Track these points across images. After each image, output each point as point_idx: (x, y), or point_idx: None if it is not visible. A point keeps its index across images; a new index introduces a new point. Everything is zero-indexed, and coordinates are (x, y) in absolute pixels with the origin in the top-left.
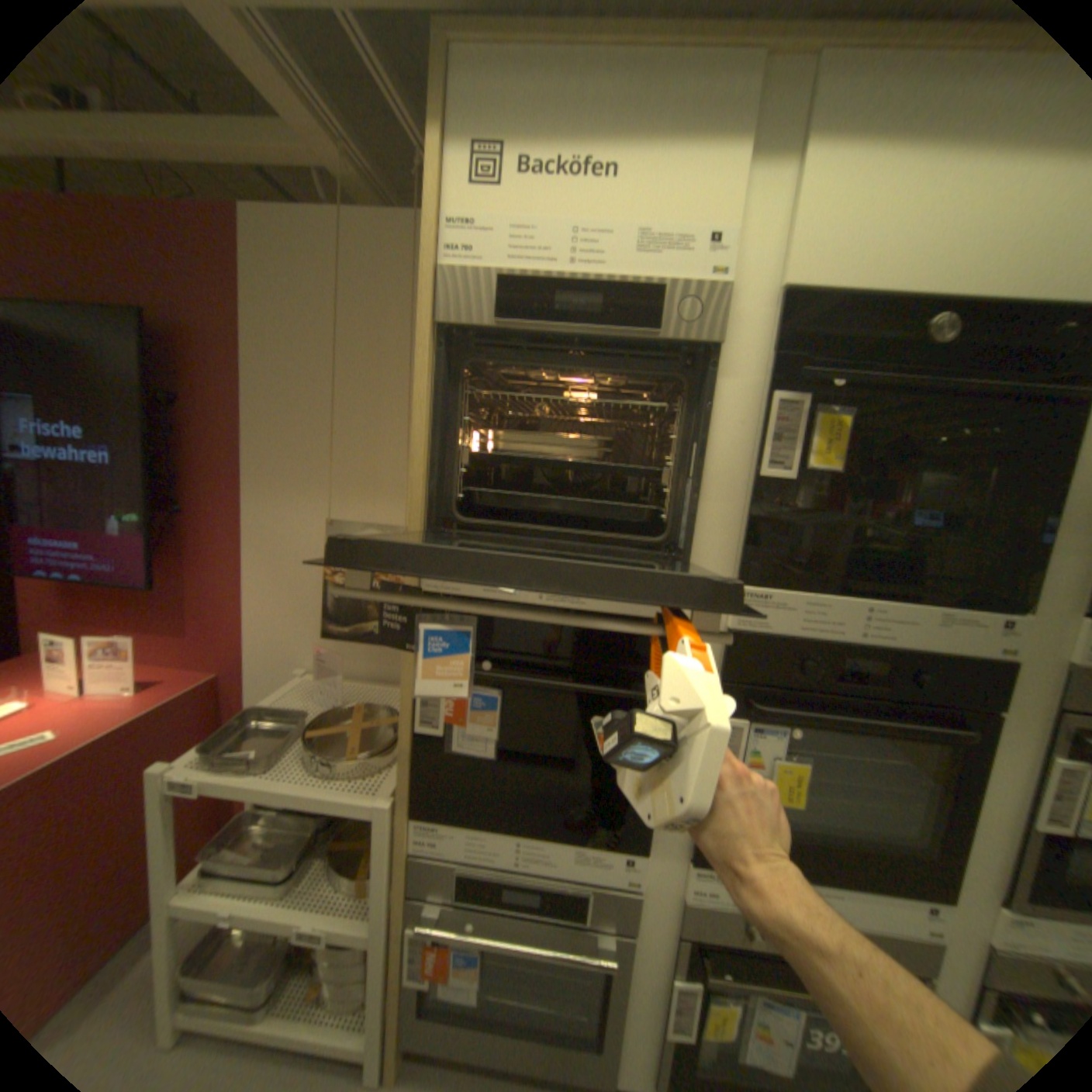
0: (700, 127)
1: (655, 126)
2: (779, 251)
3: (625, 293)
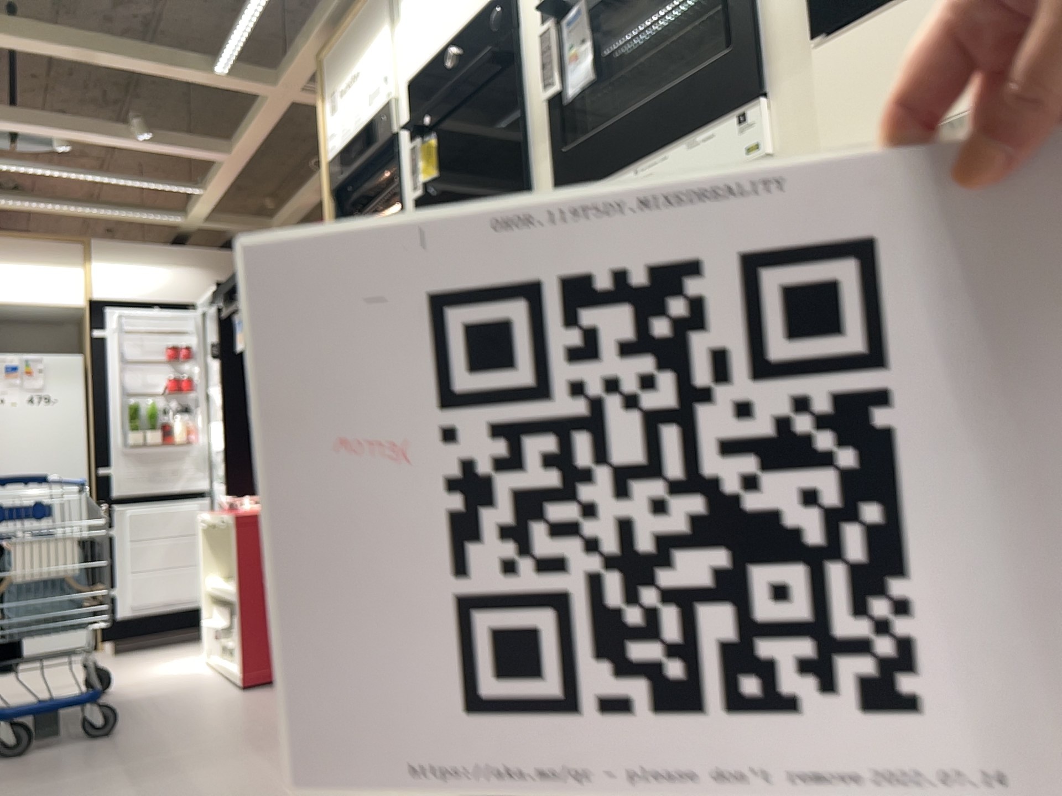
0: (374, 35)
1: (364, 47)
2: (406, 69)
3: (365, 135)
